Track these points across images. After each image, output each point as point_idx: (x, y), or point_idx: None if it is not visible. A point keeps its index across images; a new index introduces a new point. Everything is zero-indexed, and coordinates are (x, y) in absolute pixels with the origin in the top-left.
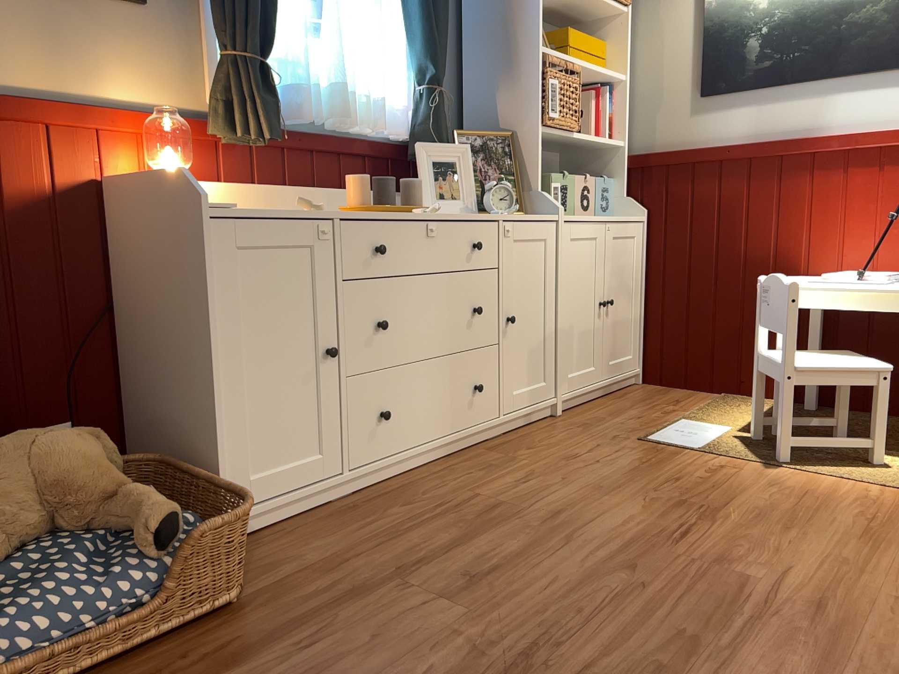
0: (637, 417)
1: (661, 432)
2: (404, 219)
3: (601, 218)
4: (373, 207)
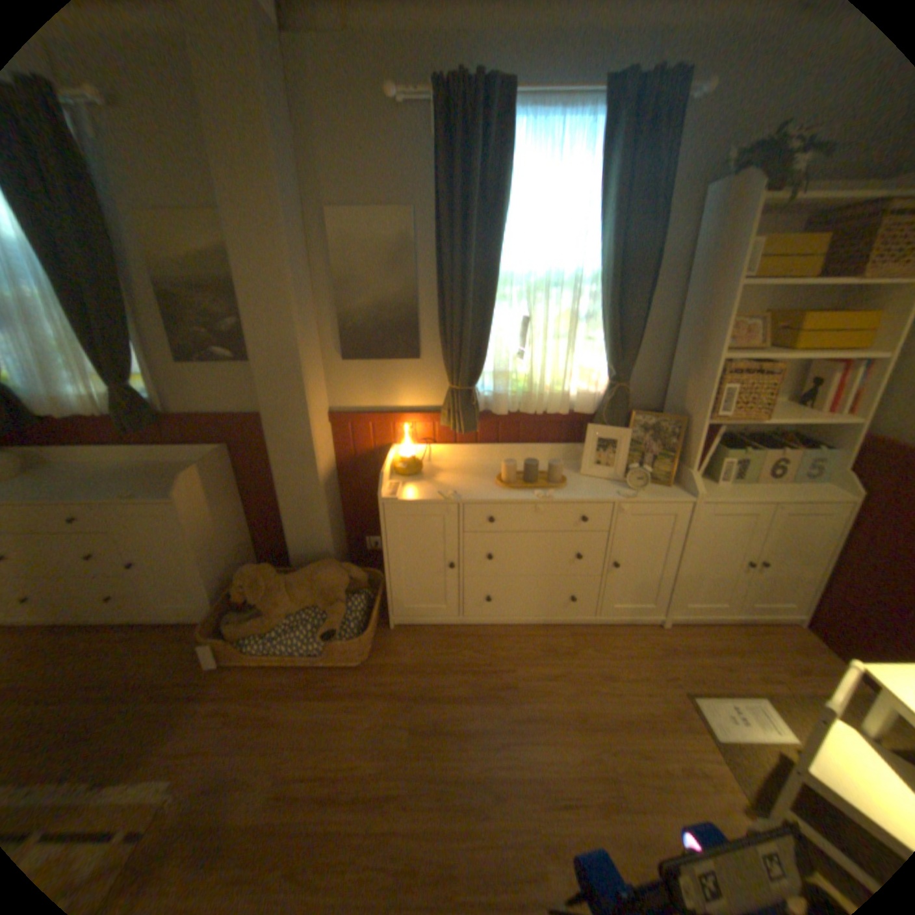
0: (729, 670)
1: (719, 703)
2: (517, 502)
3: (777, 497)
4: (507, 486)
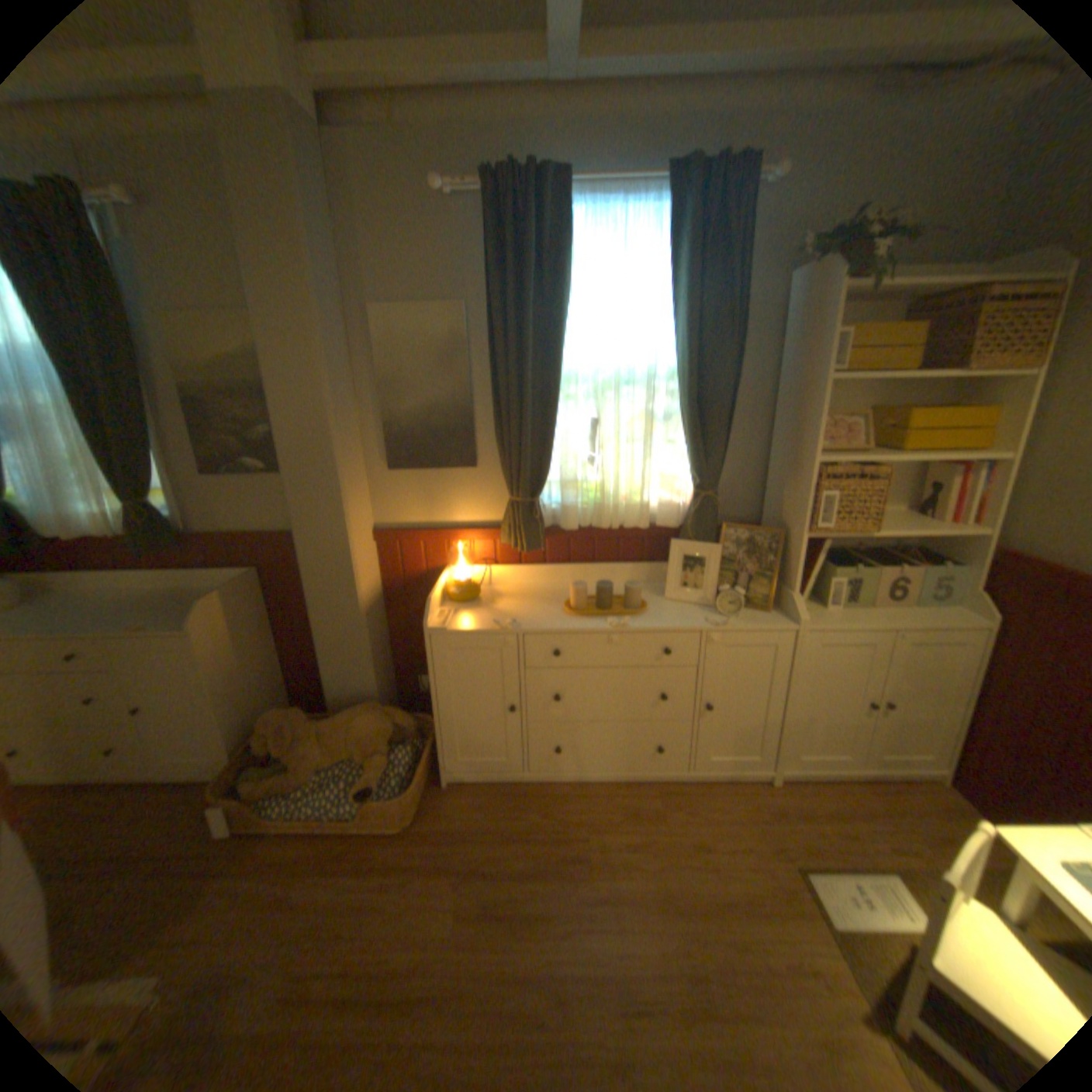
0: (853, 840)
1: (838, 880)
2: (586, 633)
3: (897, 624)
4: (576, 614)
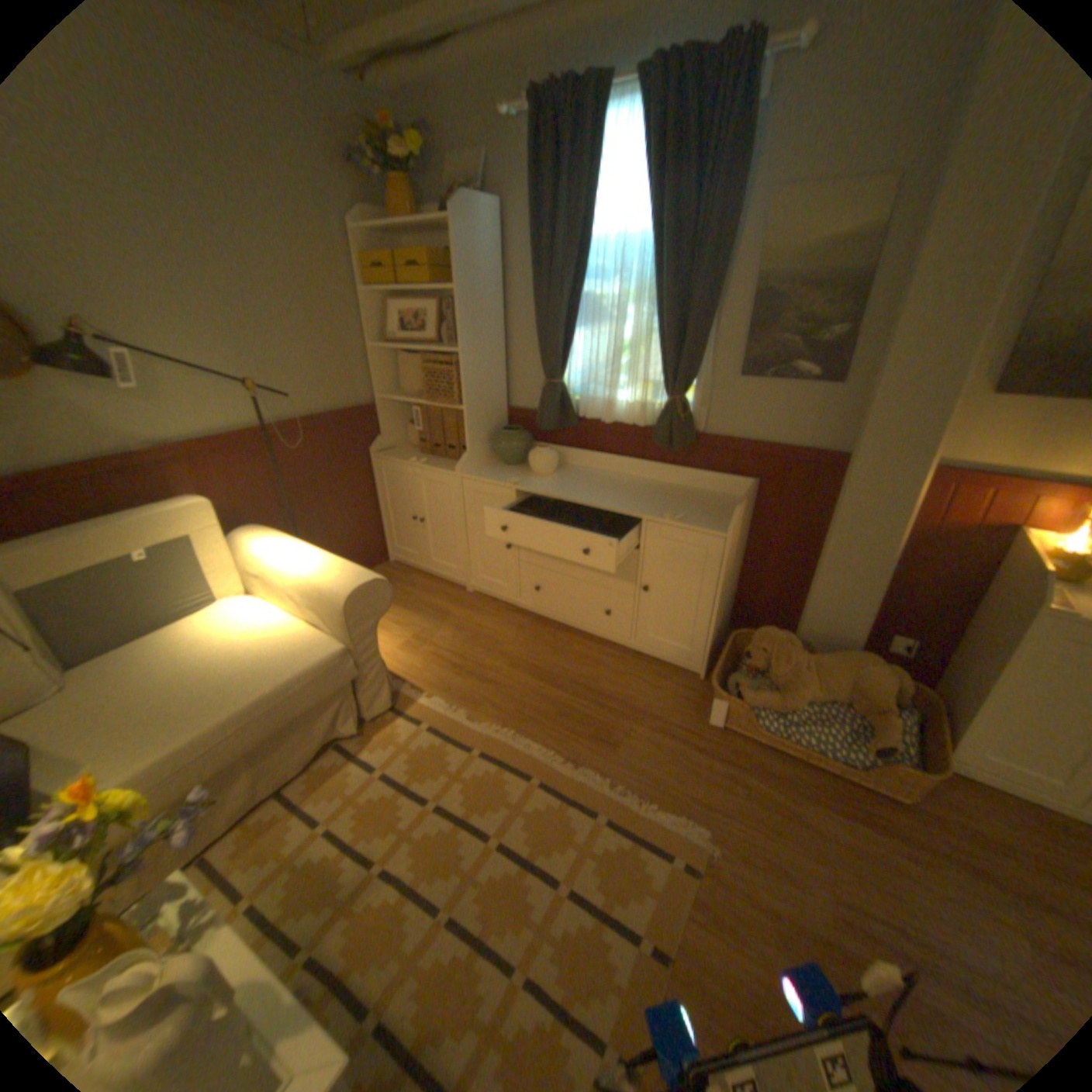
0: None
1: None
2: None
3: None
4: None
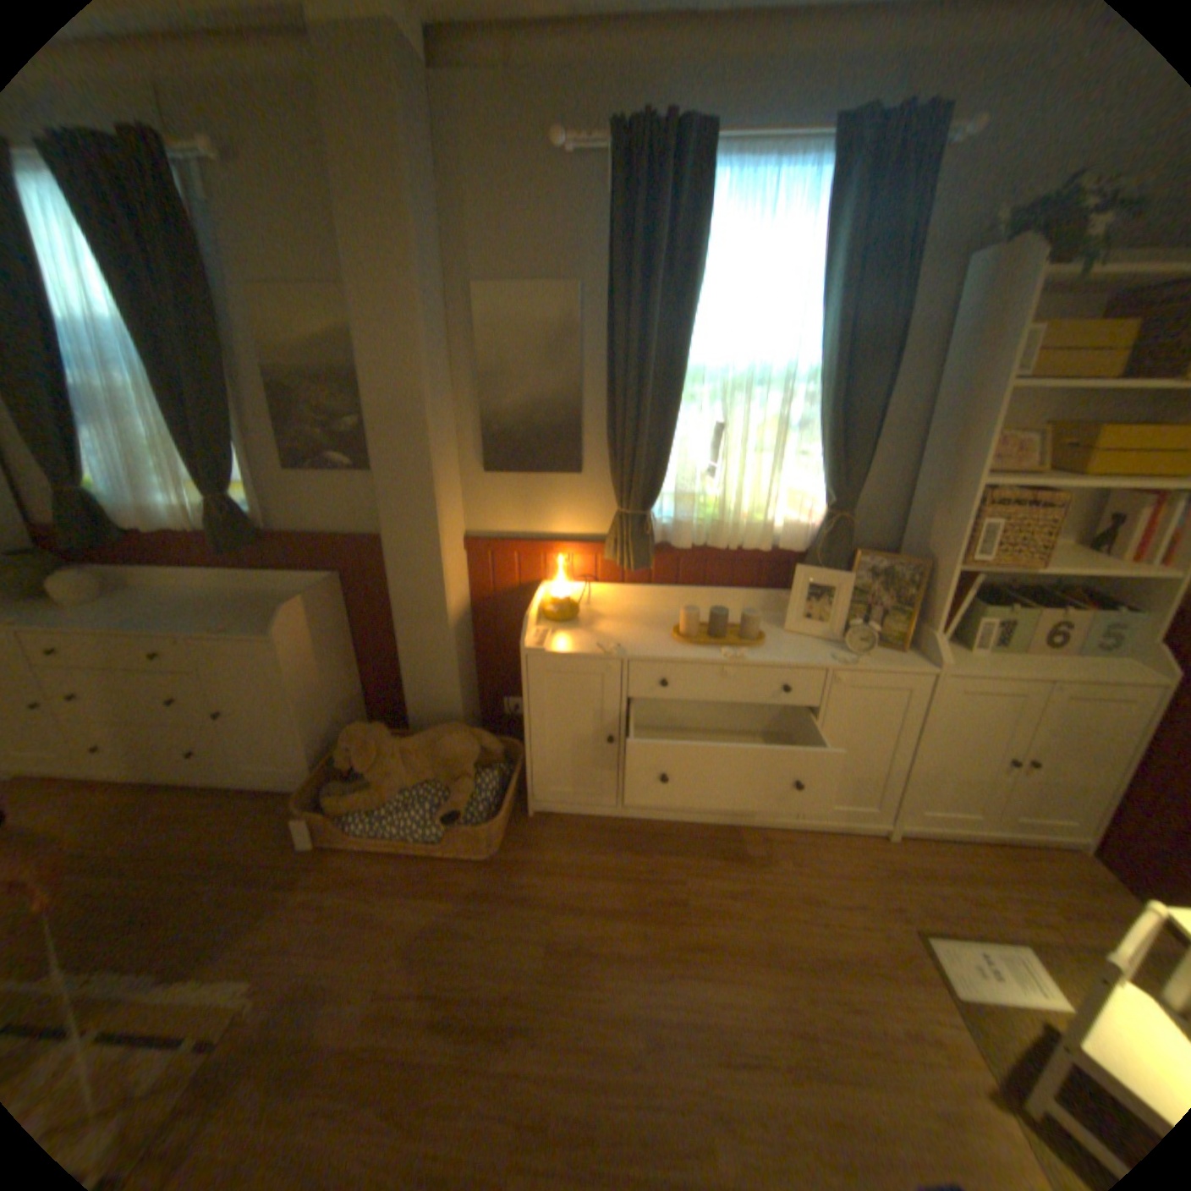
0: (979, 905)
1: (962, 947)
2: (698, 663)
3: (1055, 674)
4: (686, 641)
